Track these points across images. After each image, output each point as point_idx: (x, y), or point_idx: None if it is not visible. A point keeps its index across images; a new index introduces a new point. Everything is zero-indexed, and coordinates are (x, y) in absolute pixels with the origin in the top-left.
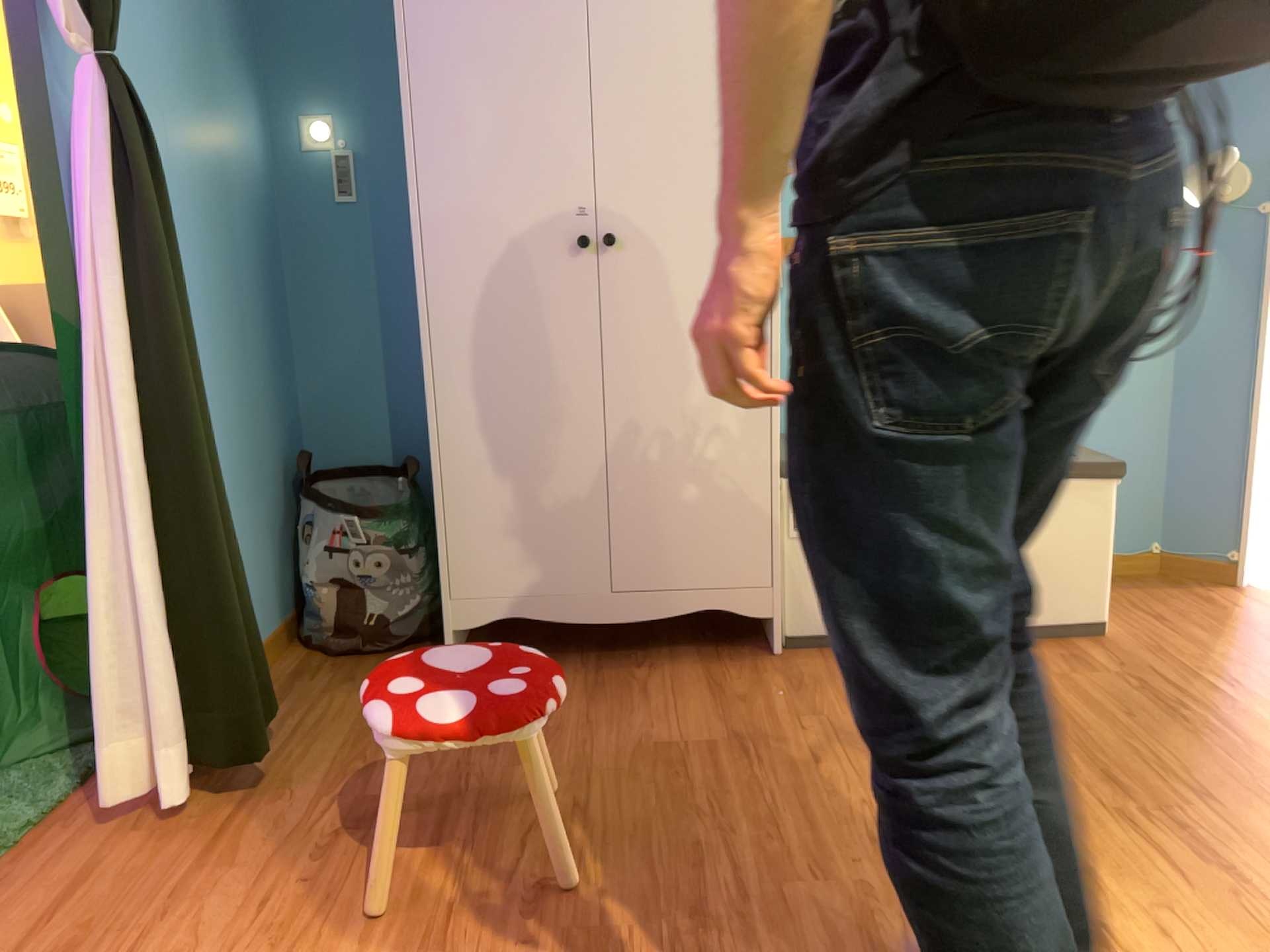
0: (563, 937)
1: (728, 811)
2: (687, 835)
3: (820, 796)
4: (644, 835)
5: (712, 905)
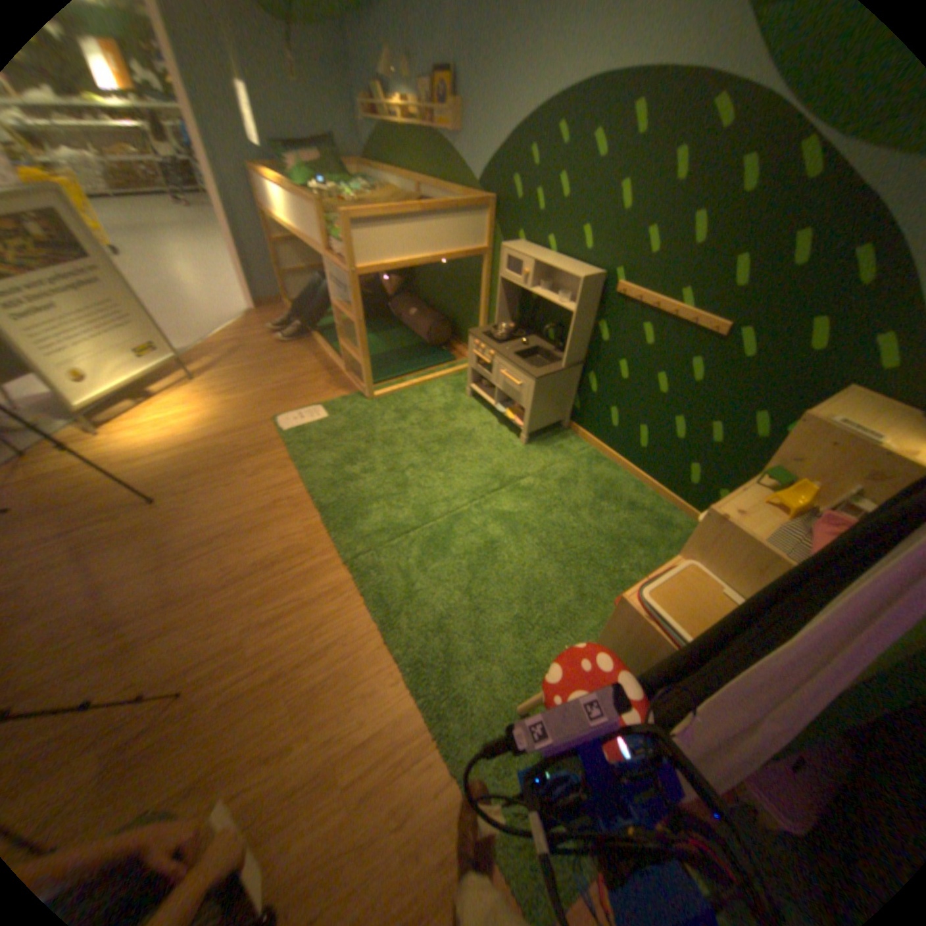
0: (289, 722)
1: (178, 705)
2: (202, 713)
3: (161, 669)
4: (205, 734)
5: (255, 676)
